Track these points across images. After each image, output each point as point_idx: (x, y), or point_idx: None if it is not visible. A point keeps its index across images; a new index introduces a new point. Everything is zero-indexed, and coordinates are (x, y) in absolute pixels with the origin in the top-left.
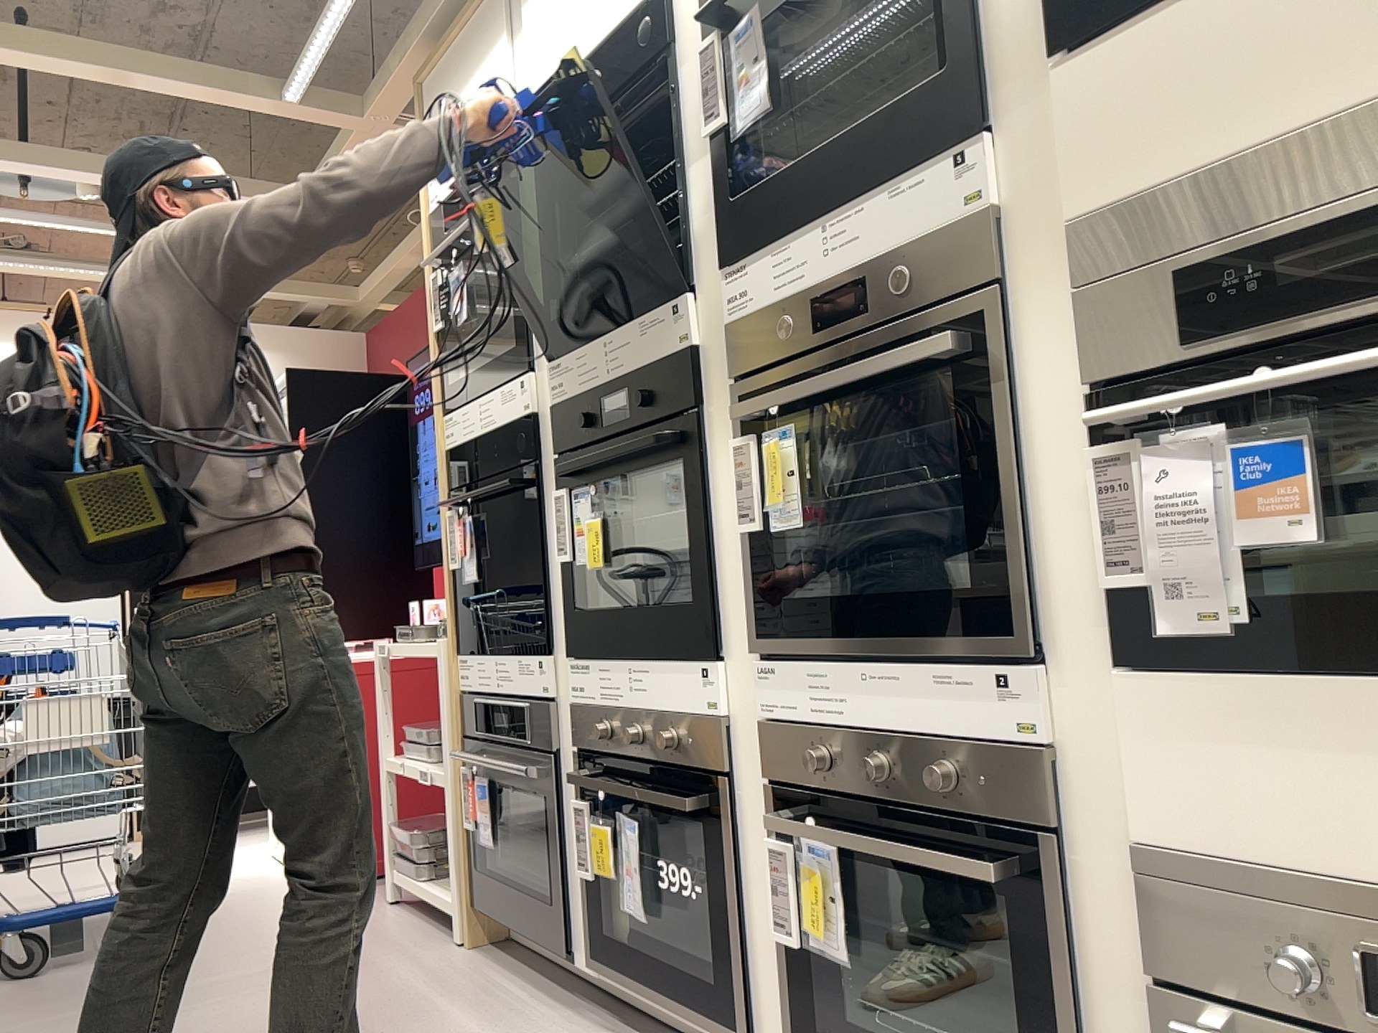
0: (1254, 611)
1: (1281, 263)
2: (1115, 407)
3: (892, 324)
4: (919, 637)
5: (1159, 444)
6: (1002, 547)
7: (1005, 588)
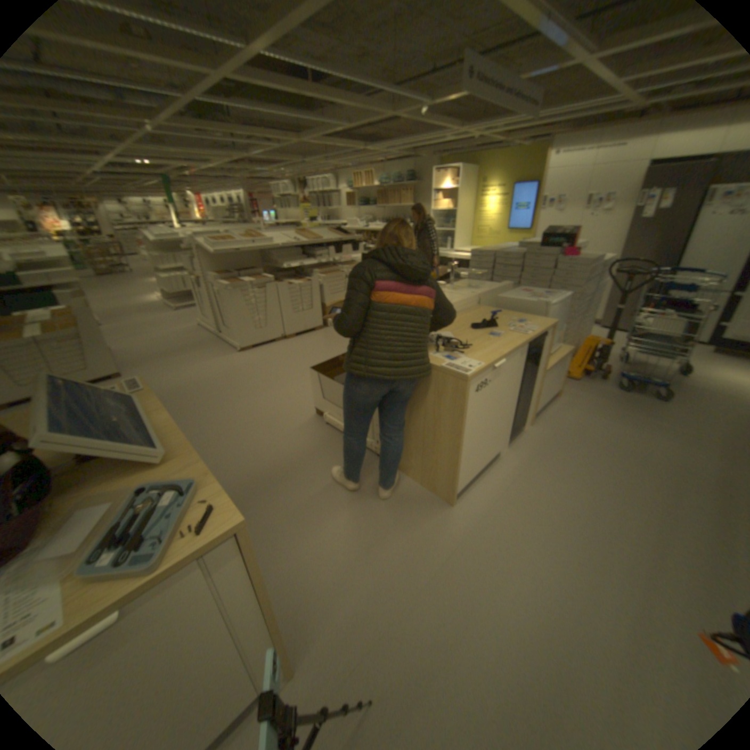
0: None
1: None
2: None
3: None
4: None
5: None
6: None
7: None
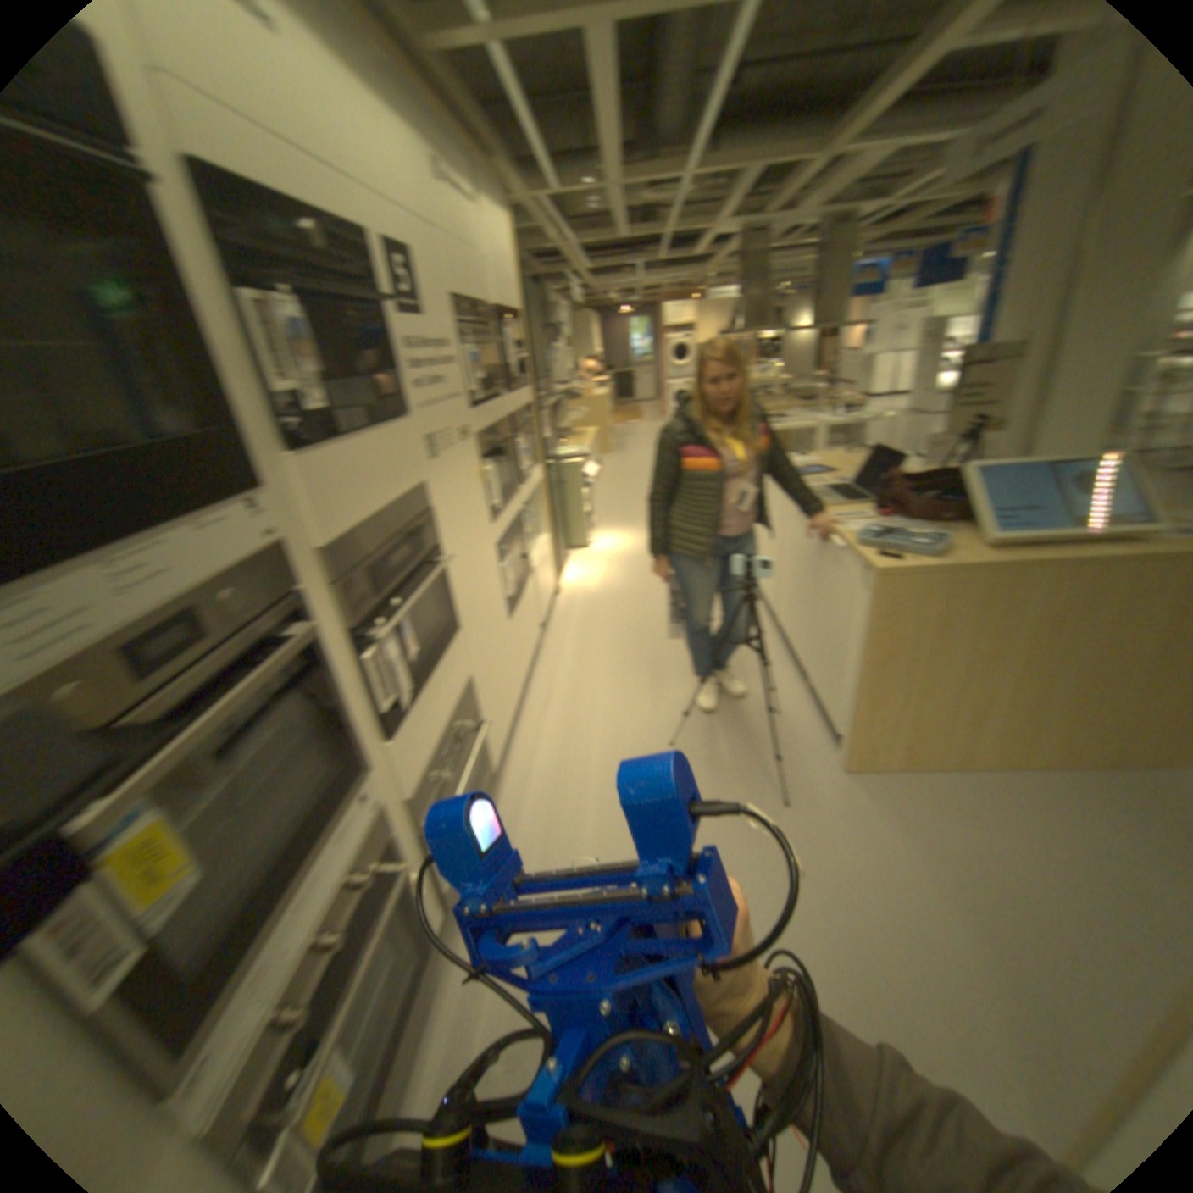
0: (414, 683)
1: (394, 560)
2: (367, 633)
3: (216, 640)
4: (326, 830)
5: (385, 640)
6: (348, 733)
7: (355, 752)
